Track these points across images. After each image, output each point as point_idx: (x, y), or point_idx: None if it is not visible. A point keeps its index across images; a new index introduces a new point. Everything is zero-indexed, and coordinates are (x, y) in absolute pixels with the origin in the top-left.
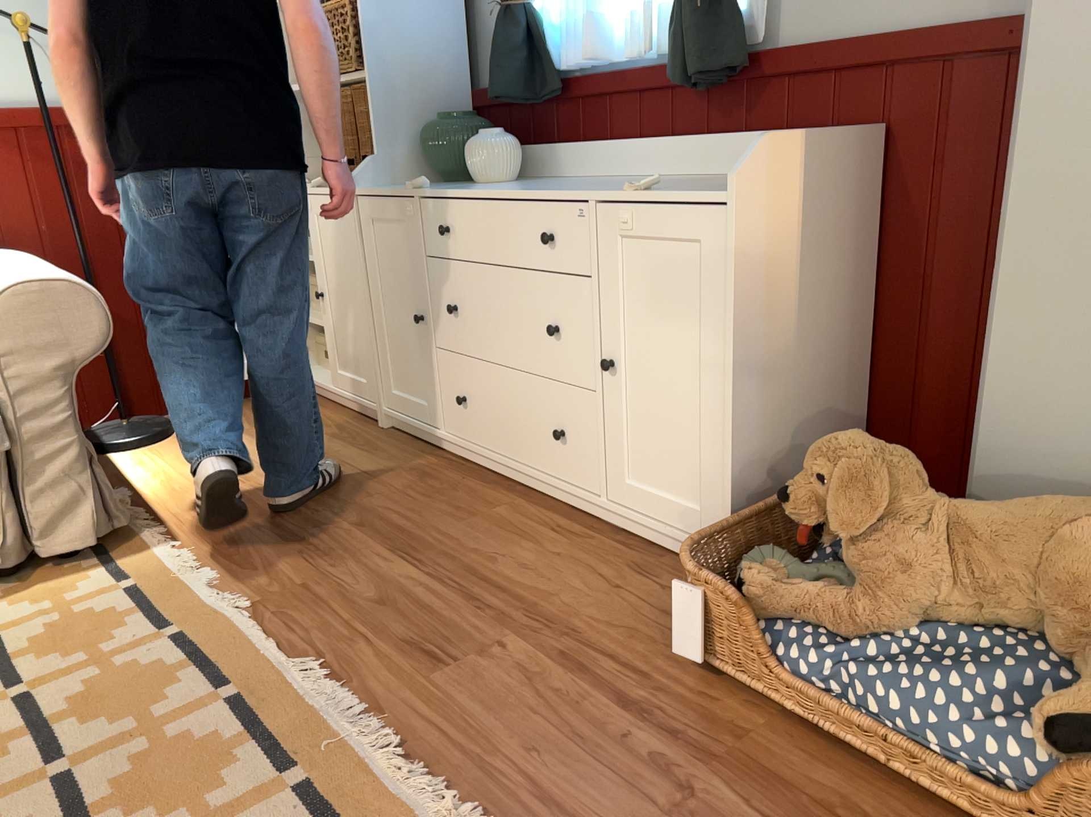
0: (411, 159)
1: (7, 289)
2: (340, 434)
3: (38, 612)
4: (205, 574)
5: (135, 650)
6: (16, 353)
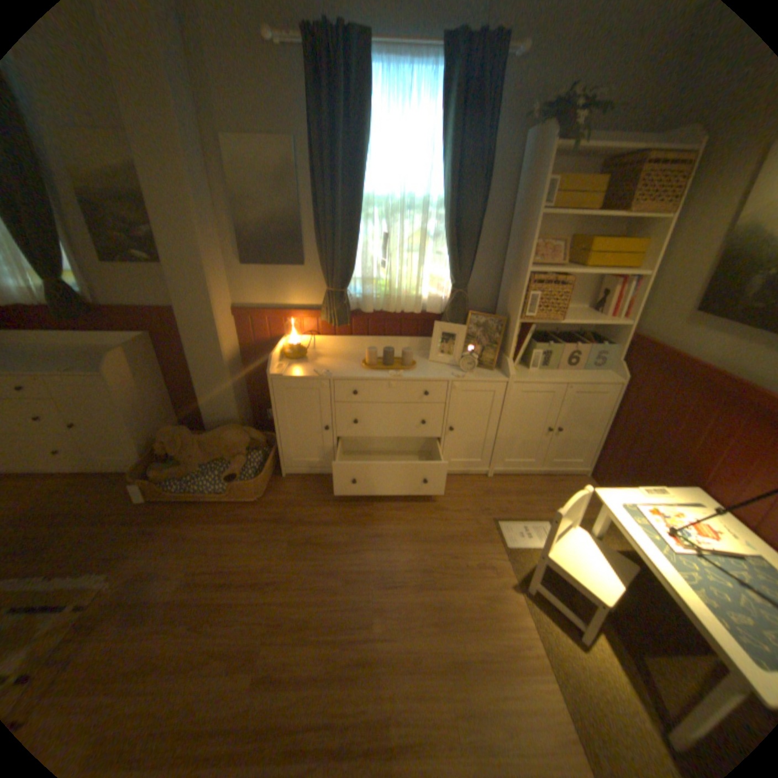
0: None
1: None
2: None
3: None
4: None
5: None
6: None
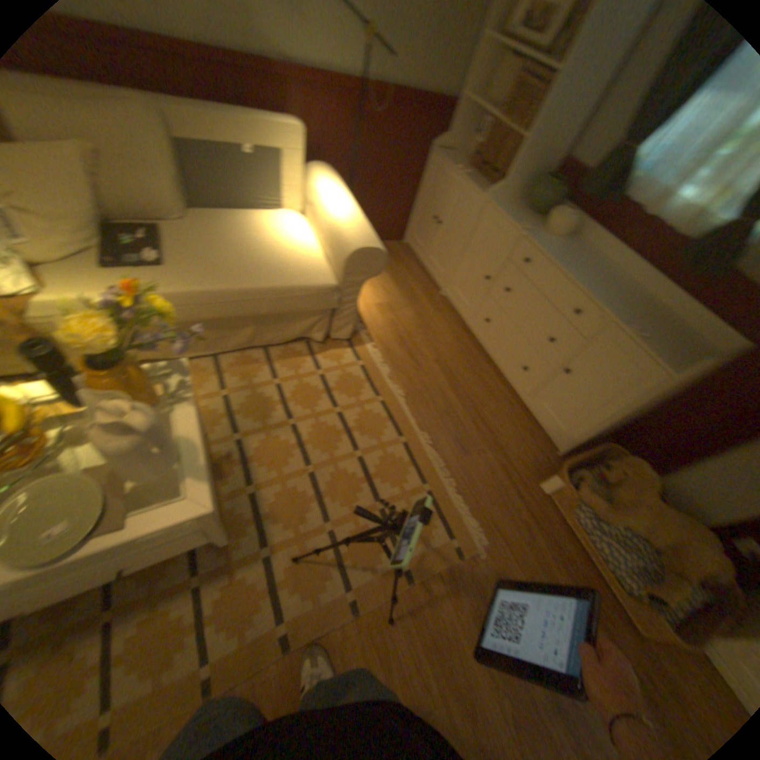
0: (520, 188)
1: (357, 249)
2: (425, 293)
3: (334, 367)
4: (386, 370)
5: (371, 405)
6: (351, 274)
